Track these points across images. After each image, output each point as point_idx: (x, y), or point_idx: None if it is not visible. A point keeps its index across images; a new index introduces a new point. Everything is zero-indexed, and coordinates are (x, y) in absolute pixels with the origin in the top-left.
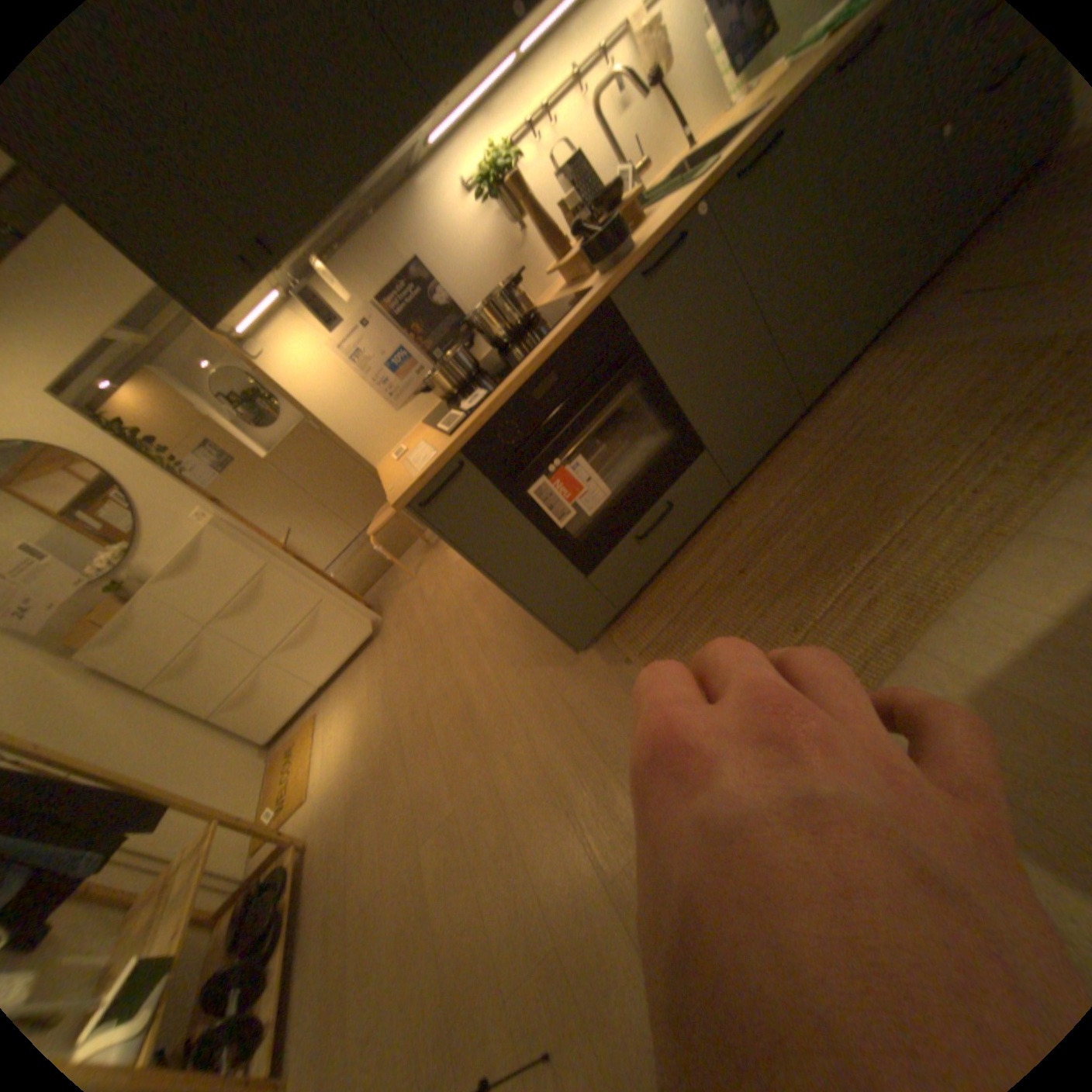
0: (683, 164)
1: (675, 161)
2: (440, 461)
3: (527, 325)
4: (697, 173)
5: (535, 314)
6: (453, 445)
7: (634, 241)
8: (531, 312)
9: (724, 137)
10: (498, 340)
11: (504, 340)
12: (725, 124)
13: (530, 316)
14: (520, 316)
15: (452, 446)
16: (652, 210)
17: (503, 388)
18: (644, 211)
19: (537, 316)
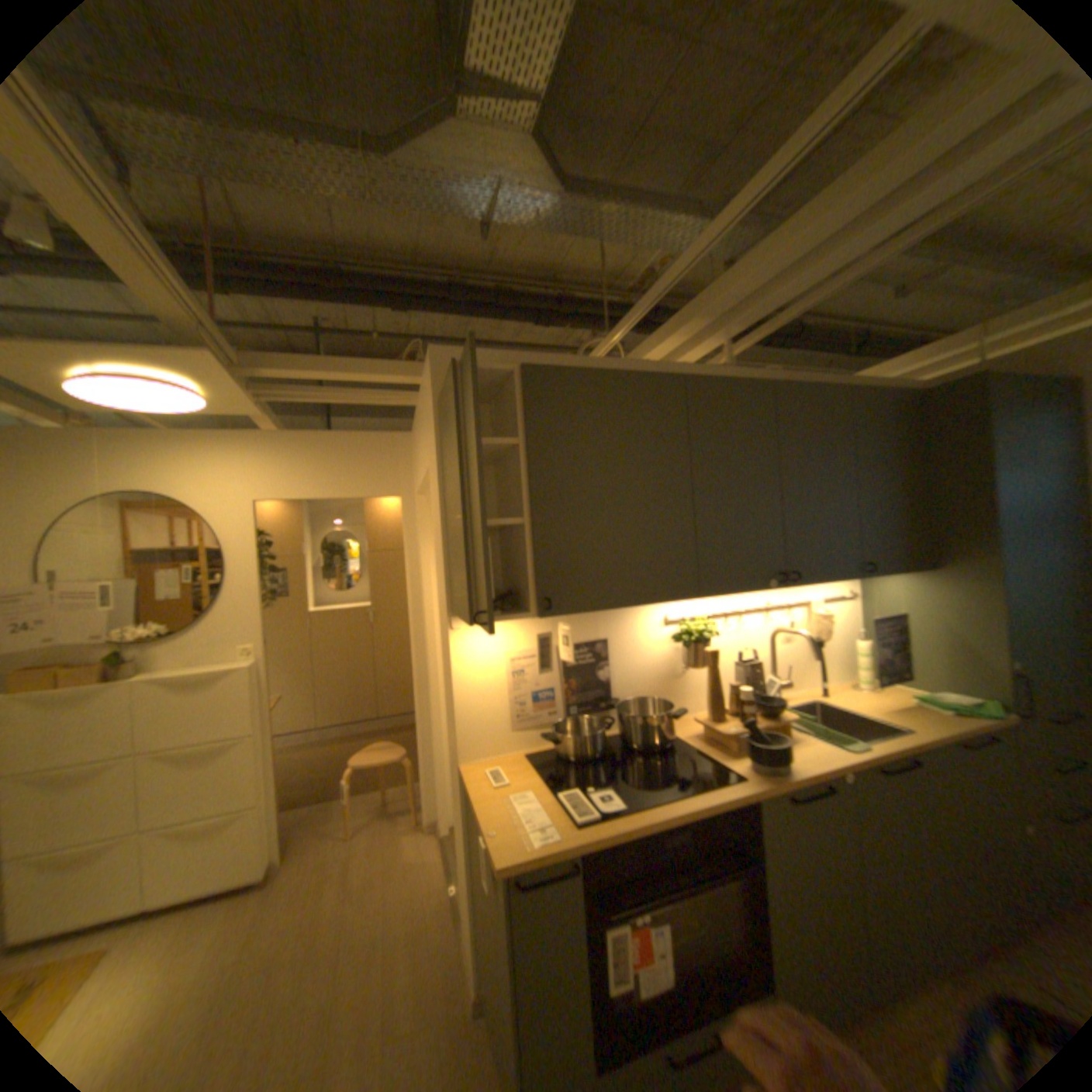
0: (815, 706)
1: (808, 698)
2: (562, 857)
3: (662, 752)
4: (851, 750)
5: (670, 744)
6: (579, 847)
7: (791, 769)
8: (667, 740)
9: (859, 720)
10: (630, 743)
11: (637, 748)
12: (860, 709)
13: (667, 745)
14: (658, 739)
15: (580, 851)
16: (802, 745)
17: (645, 823)
18: (790, 734)
19: (673, 749)
